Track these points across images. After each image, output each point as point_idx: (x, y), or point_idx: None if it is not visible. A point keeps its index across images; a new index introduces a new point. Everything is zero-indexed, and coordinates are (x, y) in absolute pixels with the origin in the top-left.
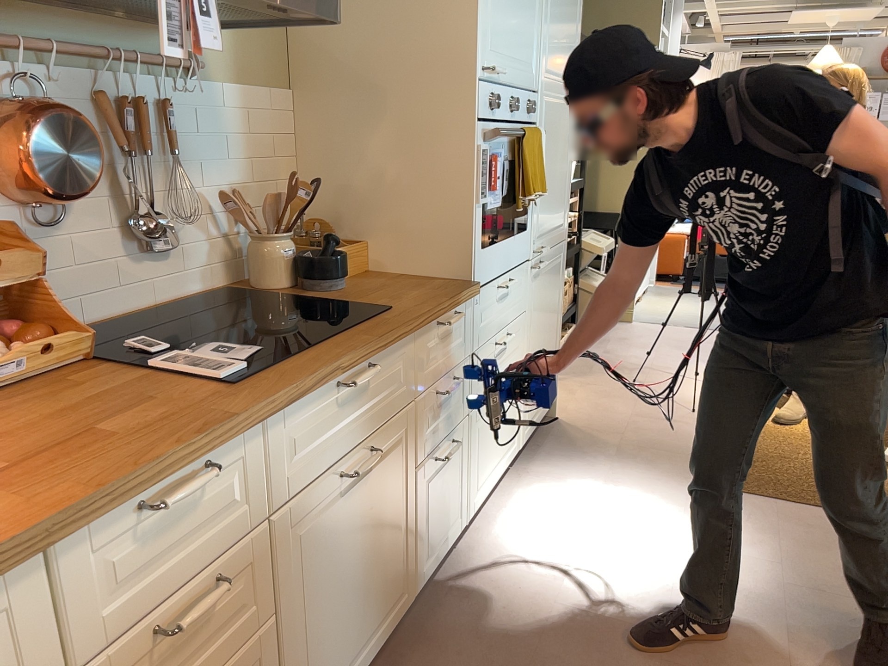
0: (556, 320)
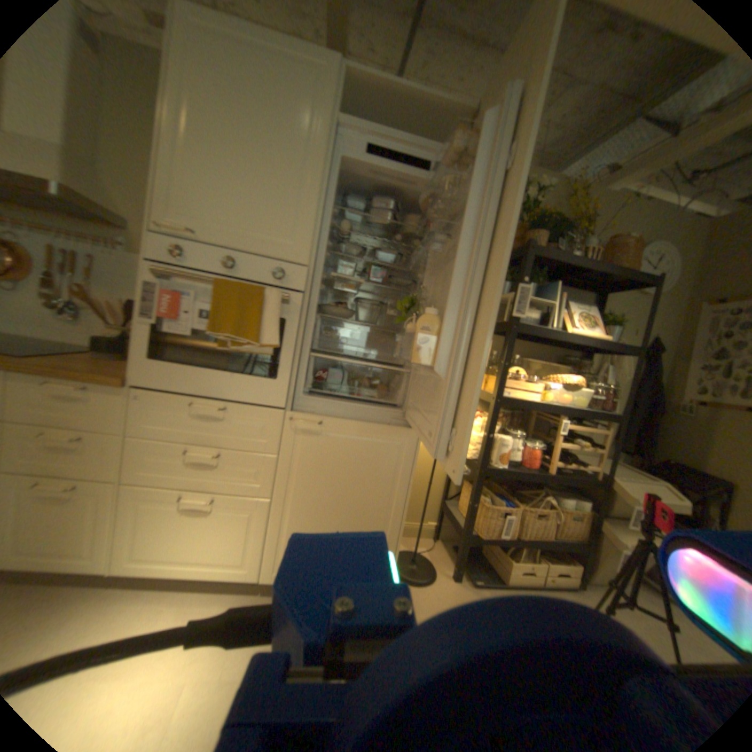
0: (391, 505)
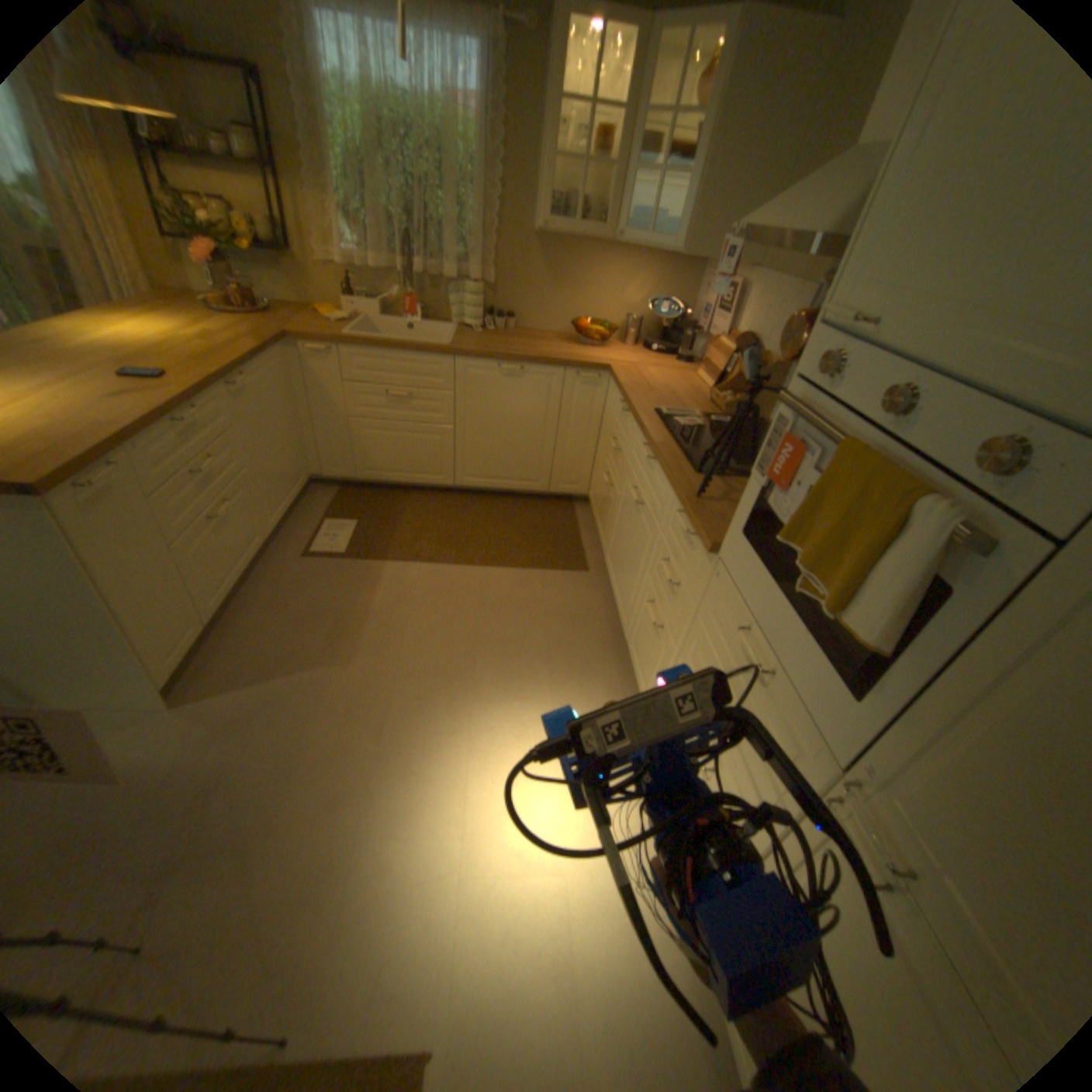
0: None
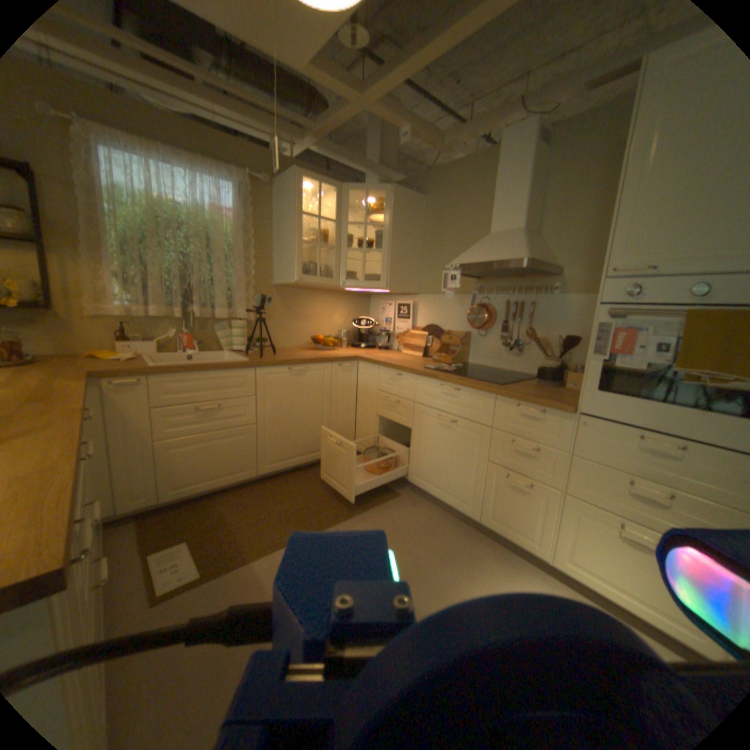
0: None
